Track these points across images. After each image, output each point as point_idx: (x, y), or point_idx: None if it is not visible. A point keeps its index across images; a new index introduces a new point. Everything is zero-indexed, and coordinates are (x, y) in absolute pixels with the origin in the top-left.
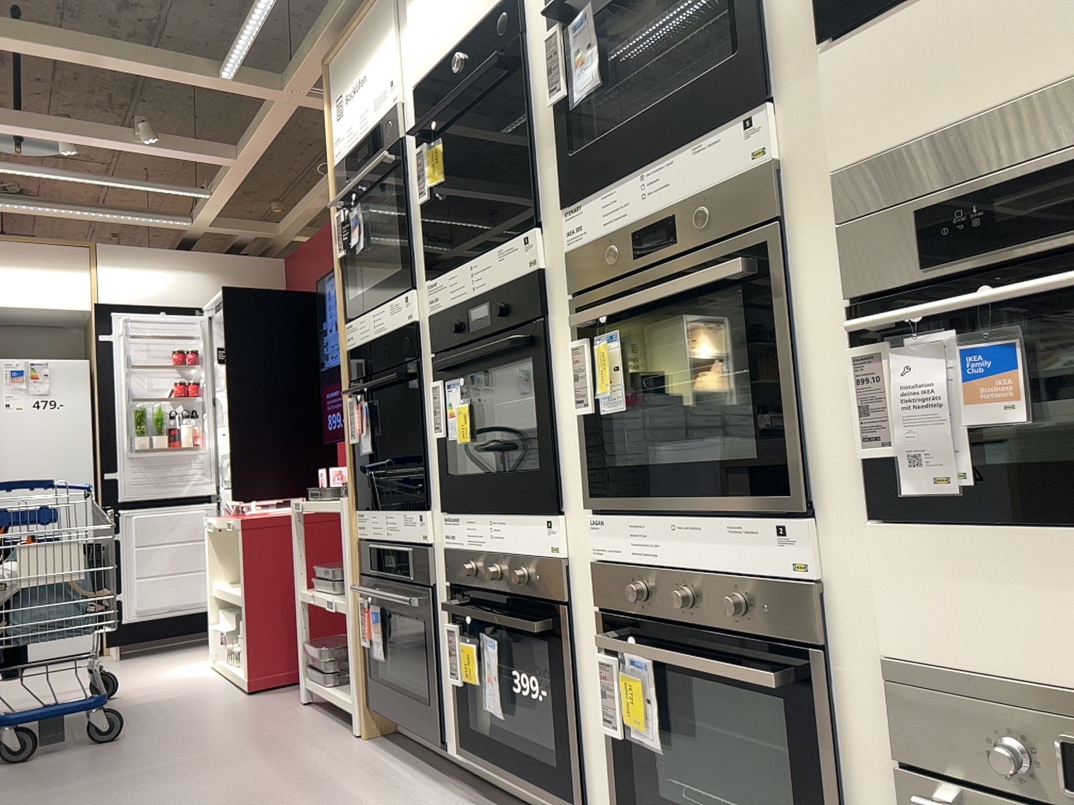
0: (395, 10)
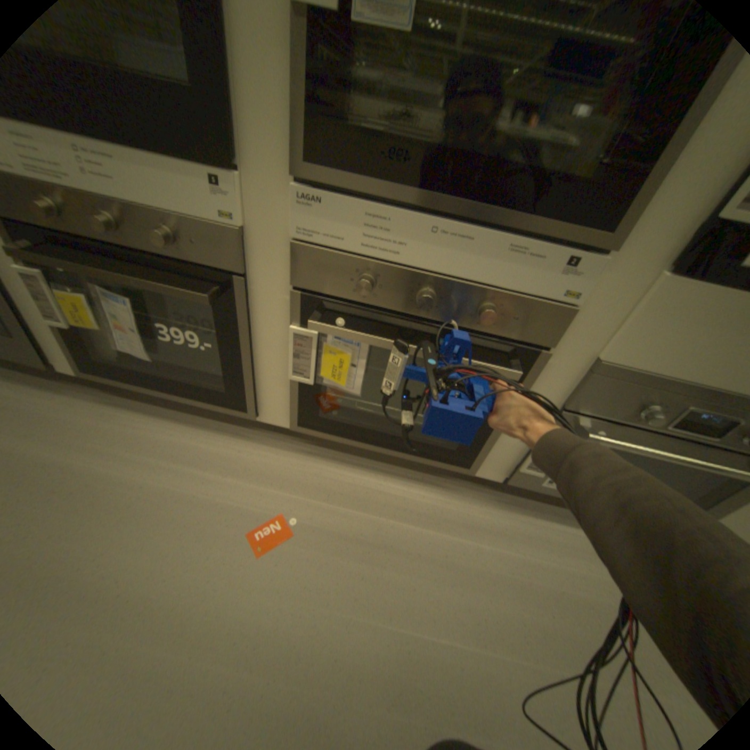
0: None
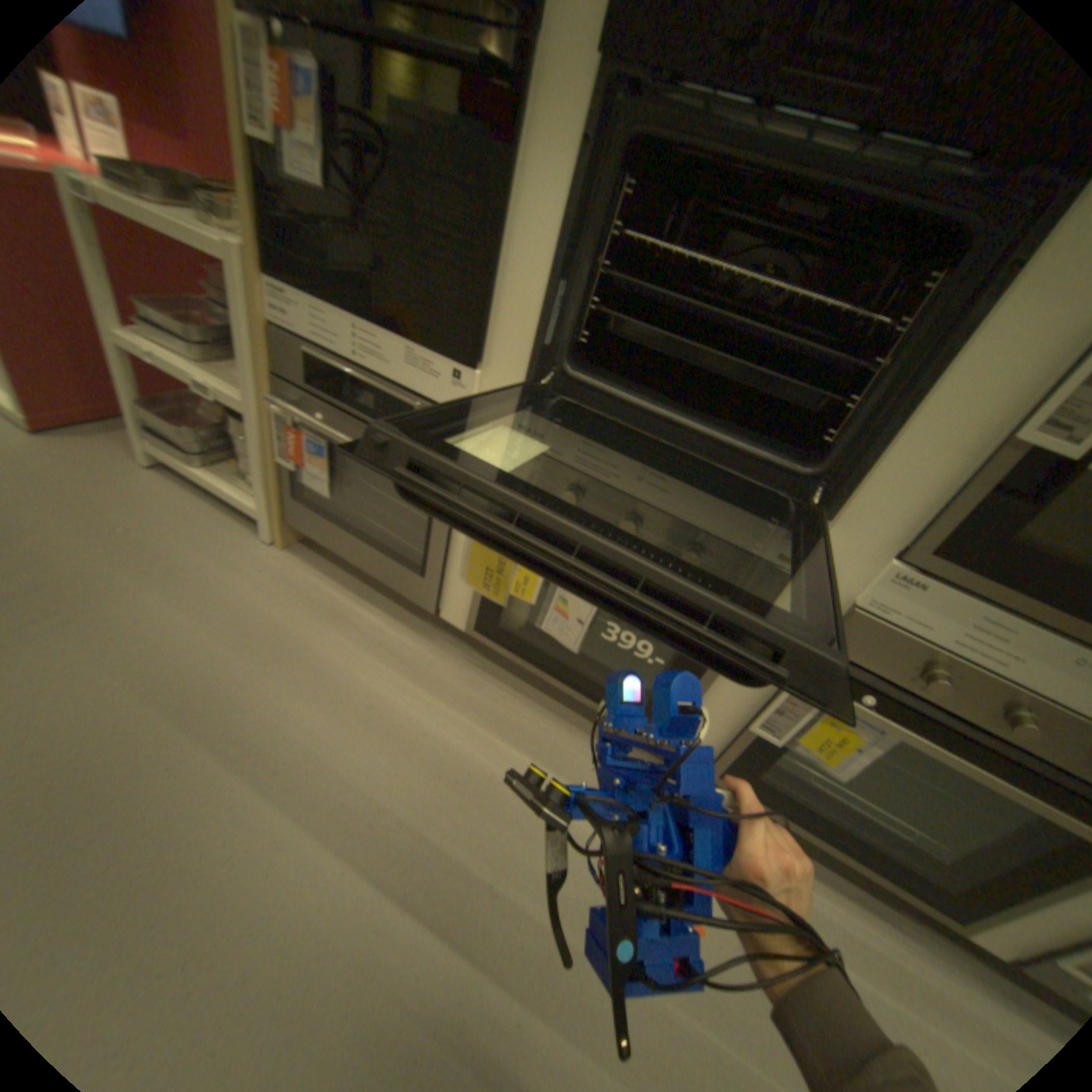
0: None
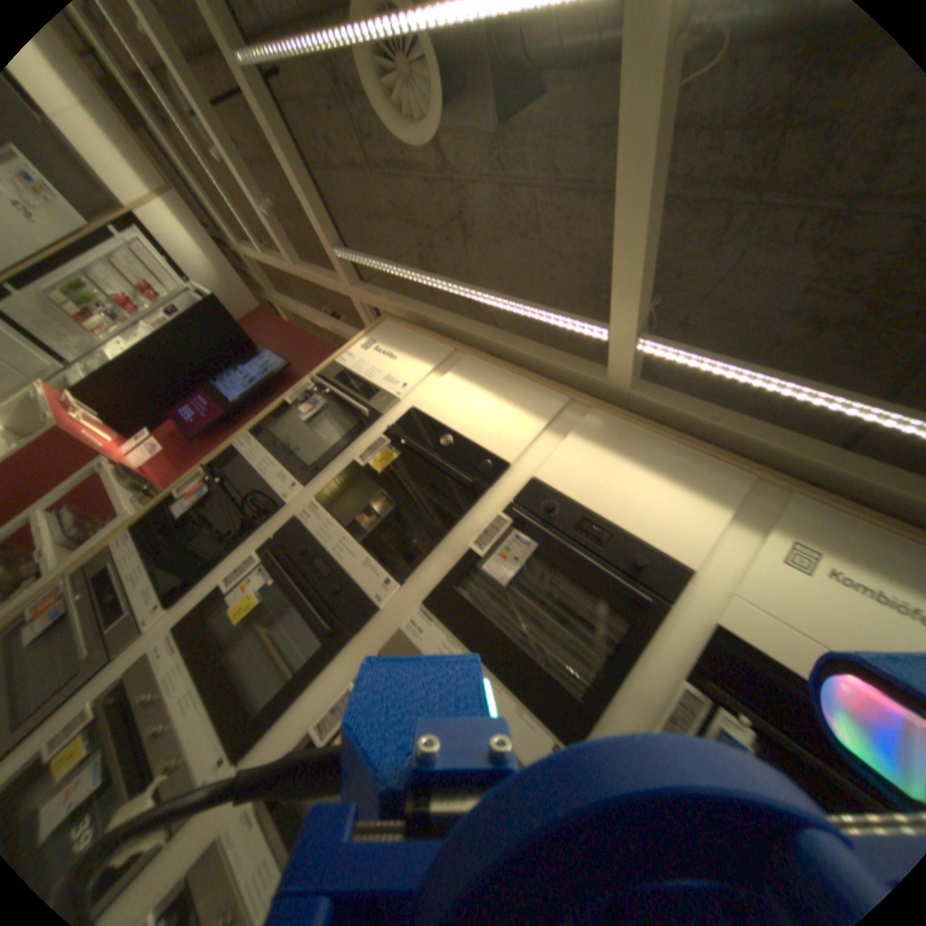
0: (444, 362)
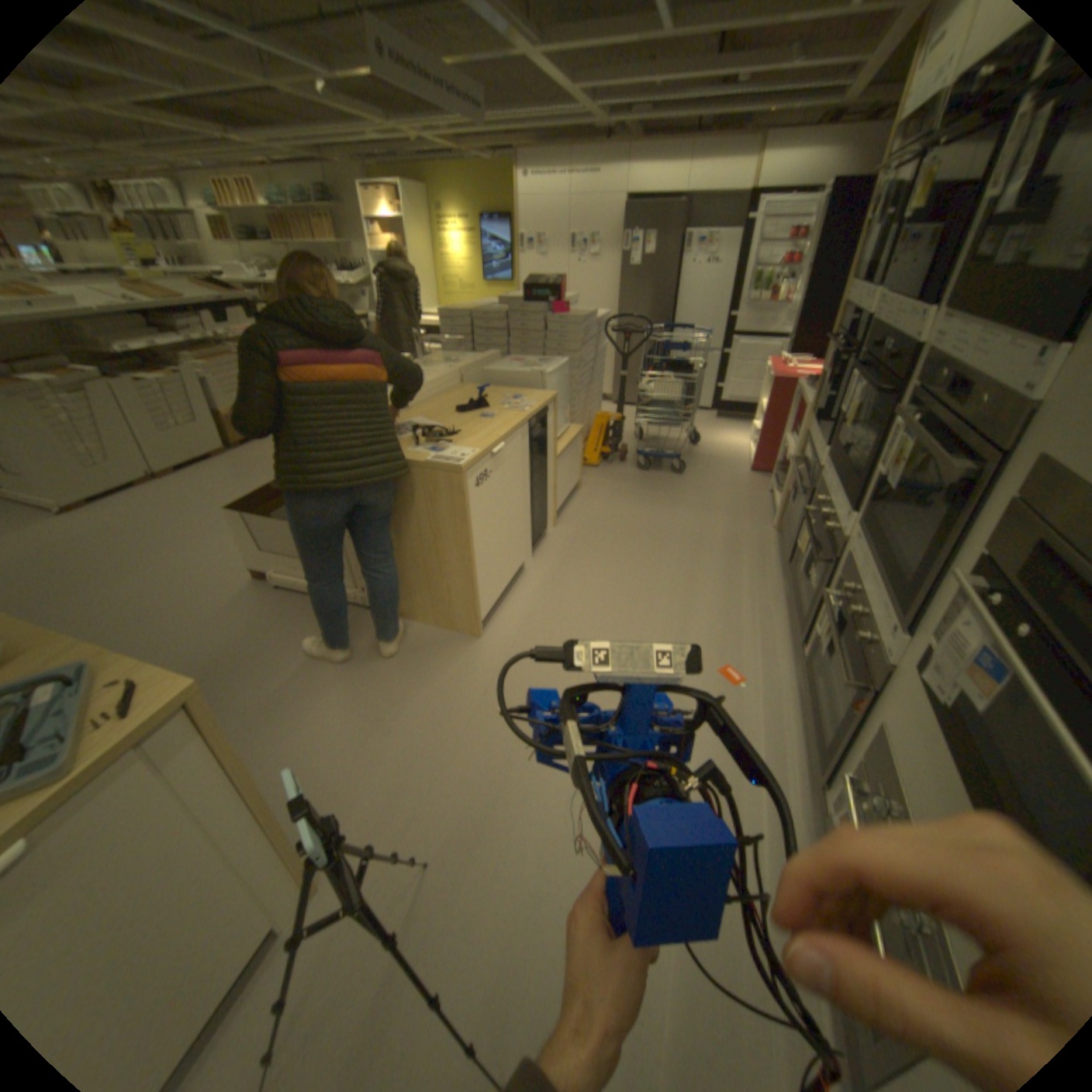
0: None
